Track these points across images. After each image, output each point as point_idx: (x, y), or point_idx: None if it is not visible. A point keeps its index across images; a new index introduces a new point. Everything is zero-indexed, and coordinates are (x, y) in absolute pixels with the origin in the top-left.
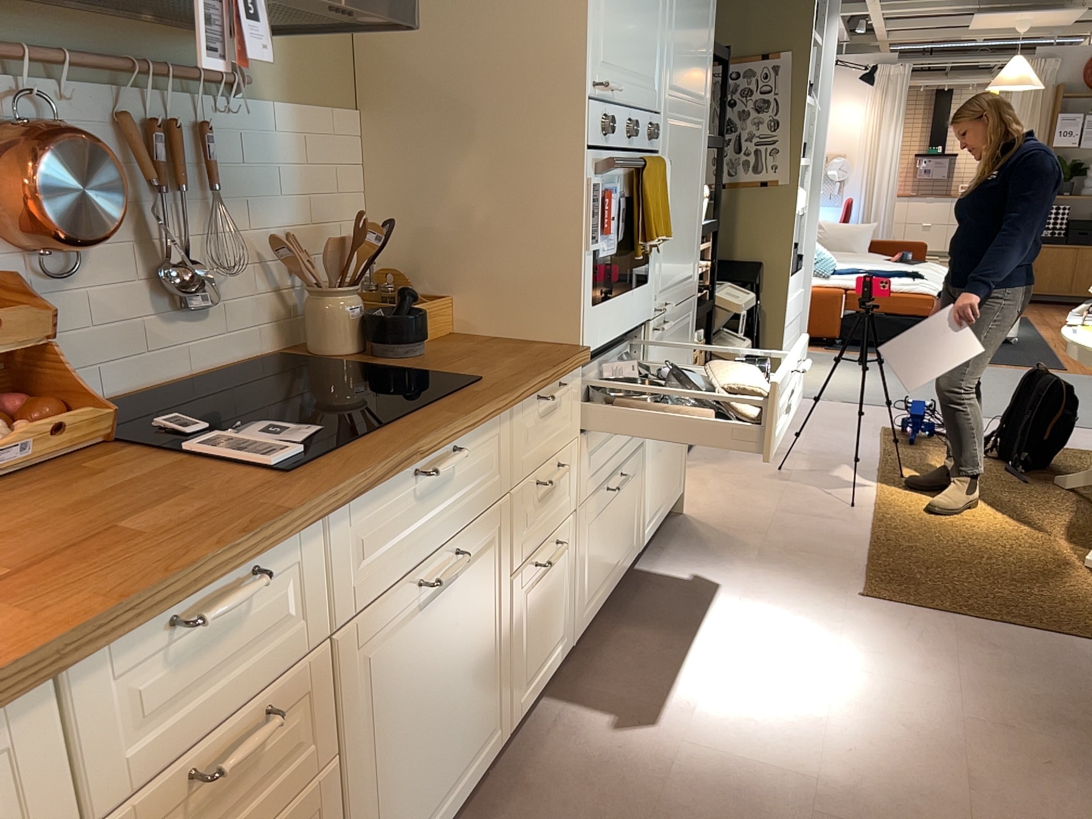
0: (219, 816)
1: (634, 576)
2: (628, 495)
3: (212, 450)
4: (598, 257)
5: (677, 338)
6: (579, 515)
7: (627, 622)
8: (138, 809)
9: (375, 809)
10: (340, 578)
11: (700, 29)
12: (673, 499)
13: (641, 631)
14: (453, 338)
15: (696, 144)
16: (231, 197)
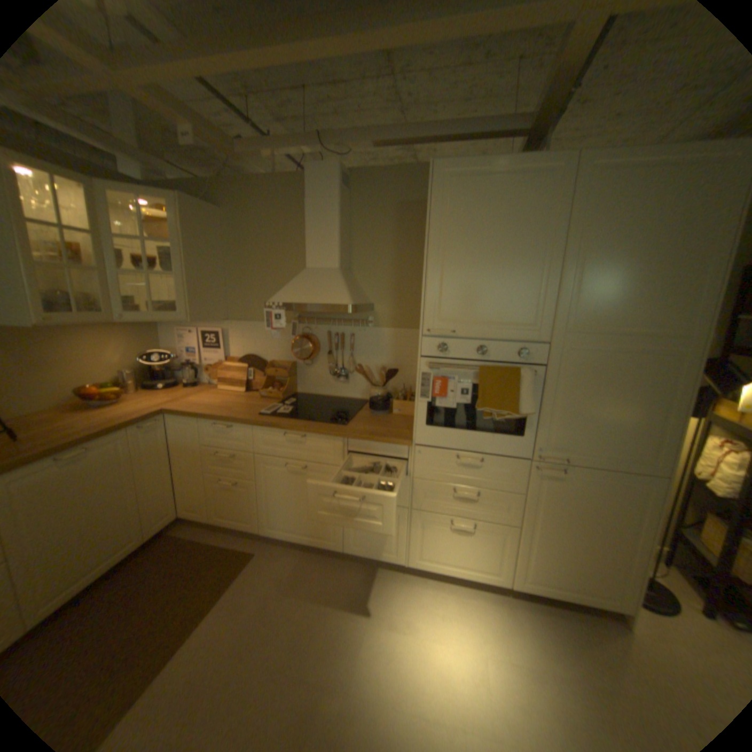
0: (224, 466)
1: (512, 601)
2: (485, 541)
3: (270, 406)
4: (435, 406)
5: (600, 492)
6: (411, 512)
7: (459, 599)
8: (209, 449)
9: (268, 507)
10: (257, 443)
11: (659, 281)
12: (599, 604)
13: (453, 606)
14: (409, 417)
15: (653, 364)
16: (361, 353)
